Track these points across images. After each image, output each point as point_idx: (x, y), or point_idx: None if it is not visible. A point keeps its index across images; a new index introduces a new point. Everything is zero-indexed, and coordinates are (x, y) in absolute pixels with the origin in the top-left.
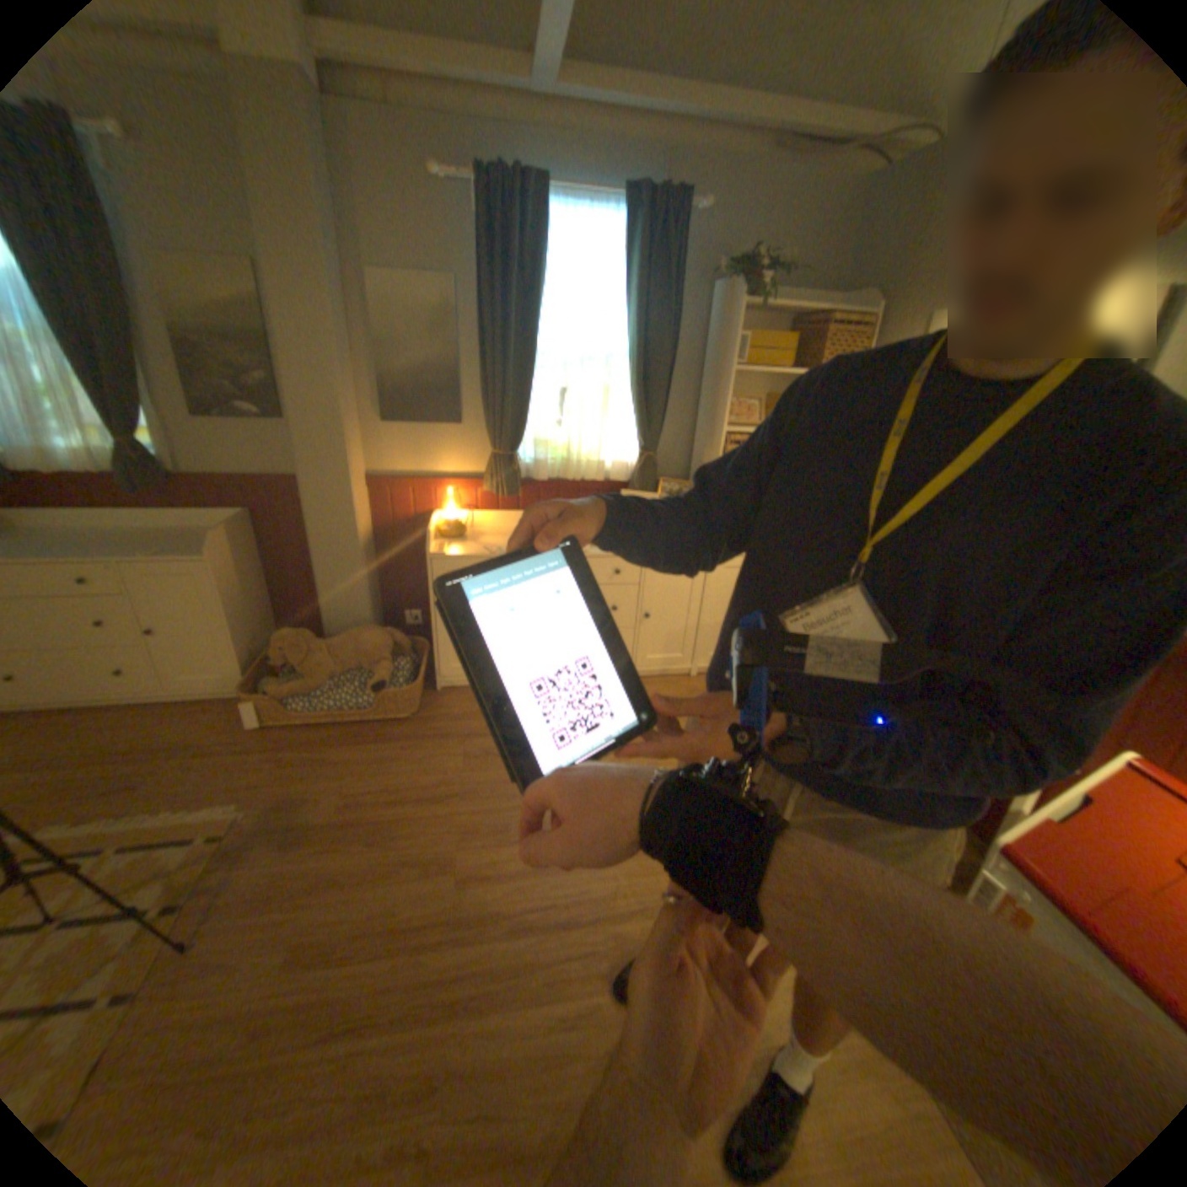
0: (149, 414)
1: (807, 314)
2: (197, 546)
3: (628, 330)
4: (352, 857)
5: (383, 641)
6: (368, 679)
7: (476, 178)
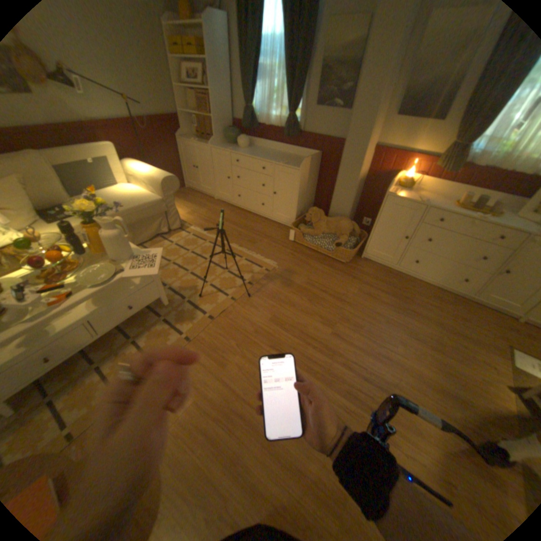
0: (303, 103)
1: None
2: (299, 164)
3: None
4: (302, 301)
5: (349, 227)
6: (336, 240)
7: None
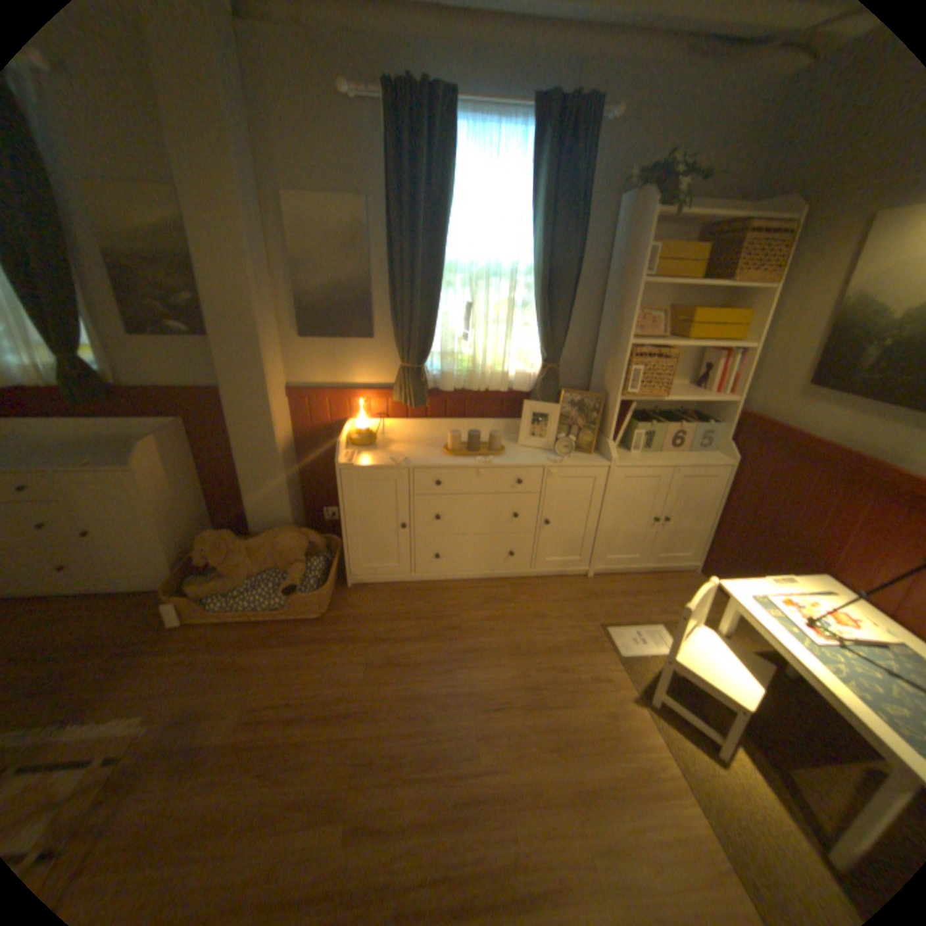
0: (92, 333)
1: (719, 223)
2: (130, 455)
3: (535, 244)
4: (242, 792)
5: (298, 543)
6: (282, 579)
7: (386, 96)
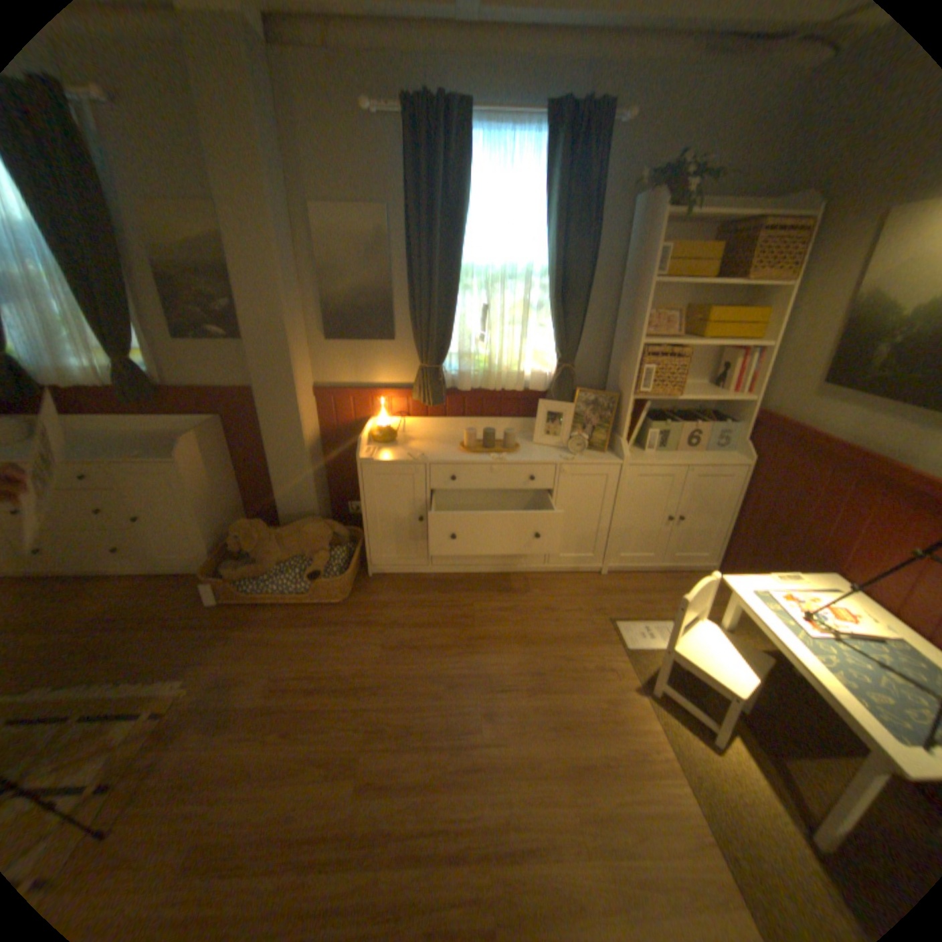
0: (140, 337)
1: (735, 221)
2: (173, 449)
3: (549, 247)
4: (266, 749)
5: (323, 533)
6: (307, 566)
7: (404, 110)
